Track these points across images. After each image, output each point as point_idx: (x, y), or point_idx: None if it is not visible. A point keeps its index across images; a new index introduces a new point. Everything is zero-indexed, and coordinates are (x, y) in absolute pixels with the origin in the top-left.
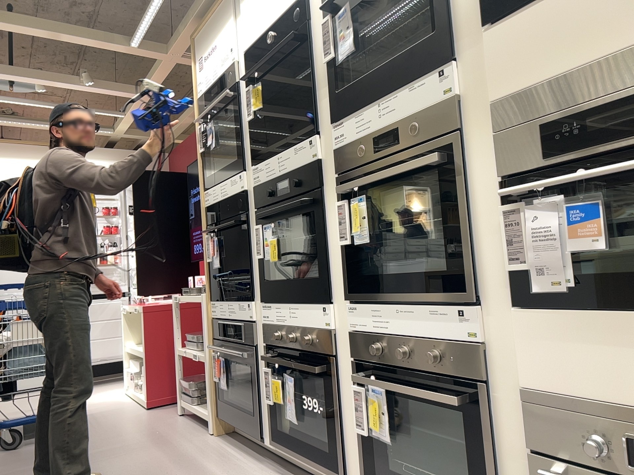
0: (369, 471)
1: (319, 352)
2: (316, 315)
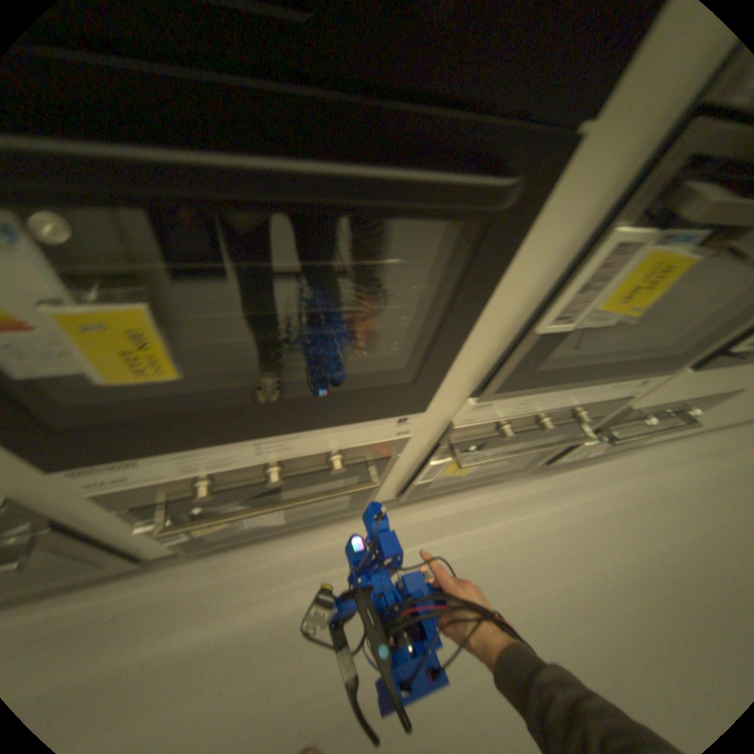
0: (413, 490)
1: (363, 459)
2: (374, 429)
